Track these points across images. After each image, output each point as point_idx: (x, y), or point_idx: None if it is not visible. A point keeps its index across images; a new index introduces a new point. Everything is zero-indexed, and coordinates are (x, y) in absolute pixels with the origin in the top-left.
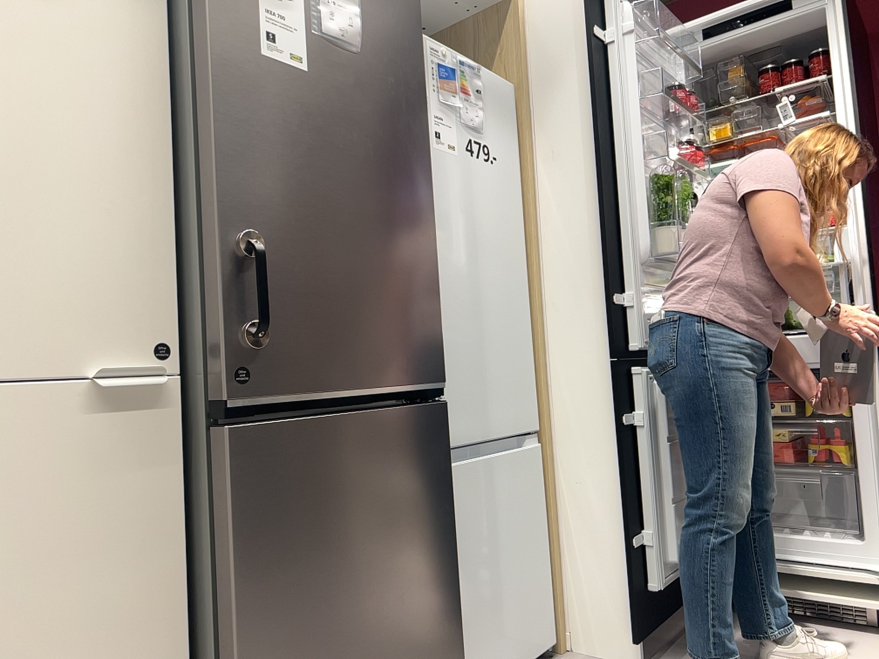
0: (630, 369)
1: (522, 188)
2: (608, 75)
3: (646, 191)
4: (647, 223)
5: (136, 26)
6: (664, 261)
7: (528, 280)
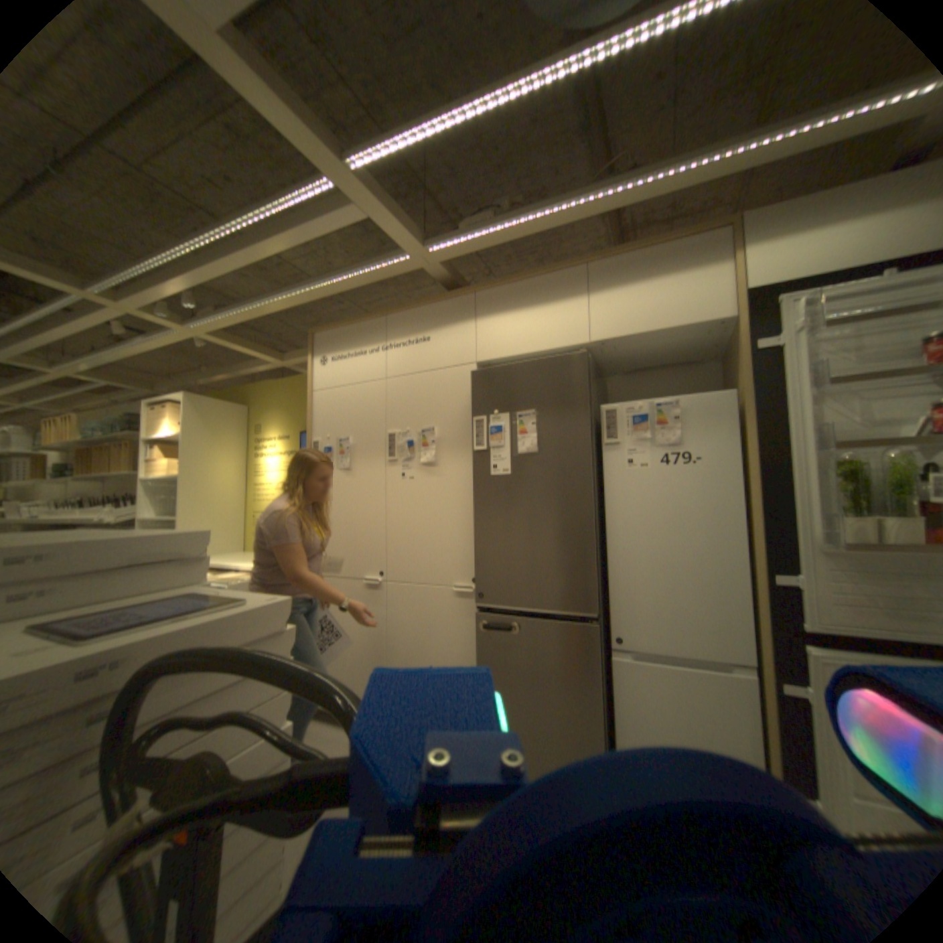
0: (802, 646)
1: (748, 469)
2: (780, 375)
3: (843, 475)
4: (846, 507)
5: (468, 471)
6: (865, 548)
7: (753, 543)
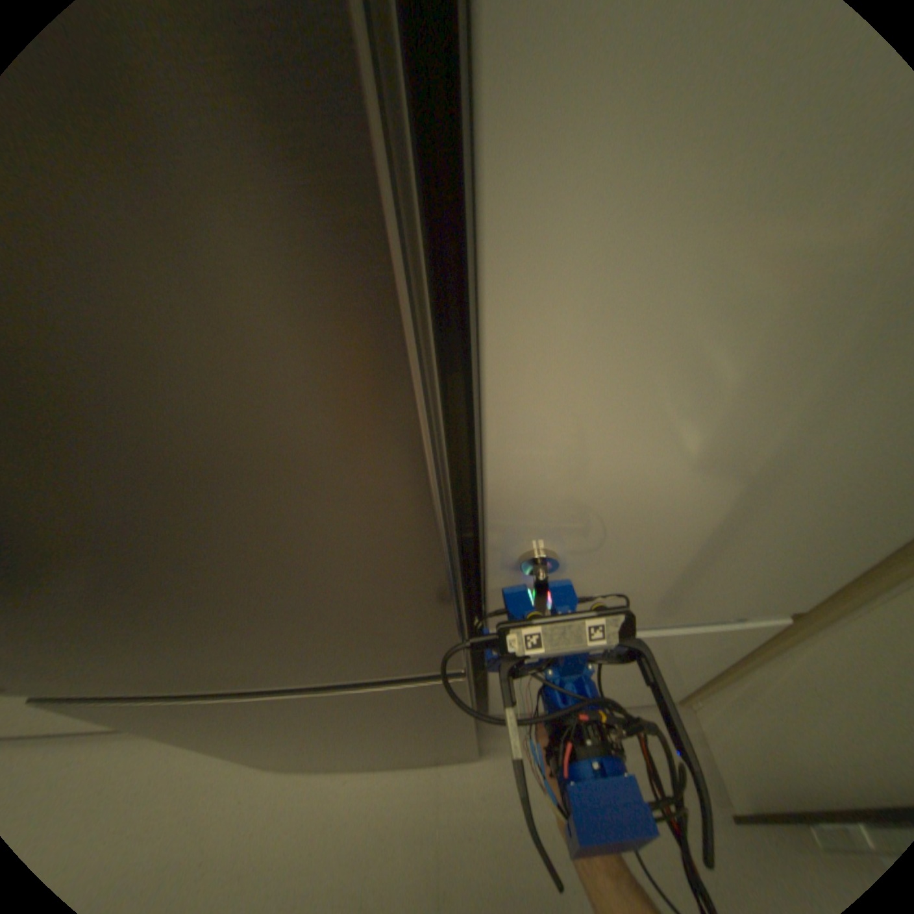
0: None
1: None
2: None
3: None
4: None
5: None
6: None
7: None
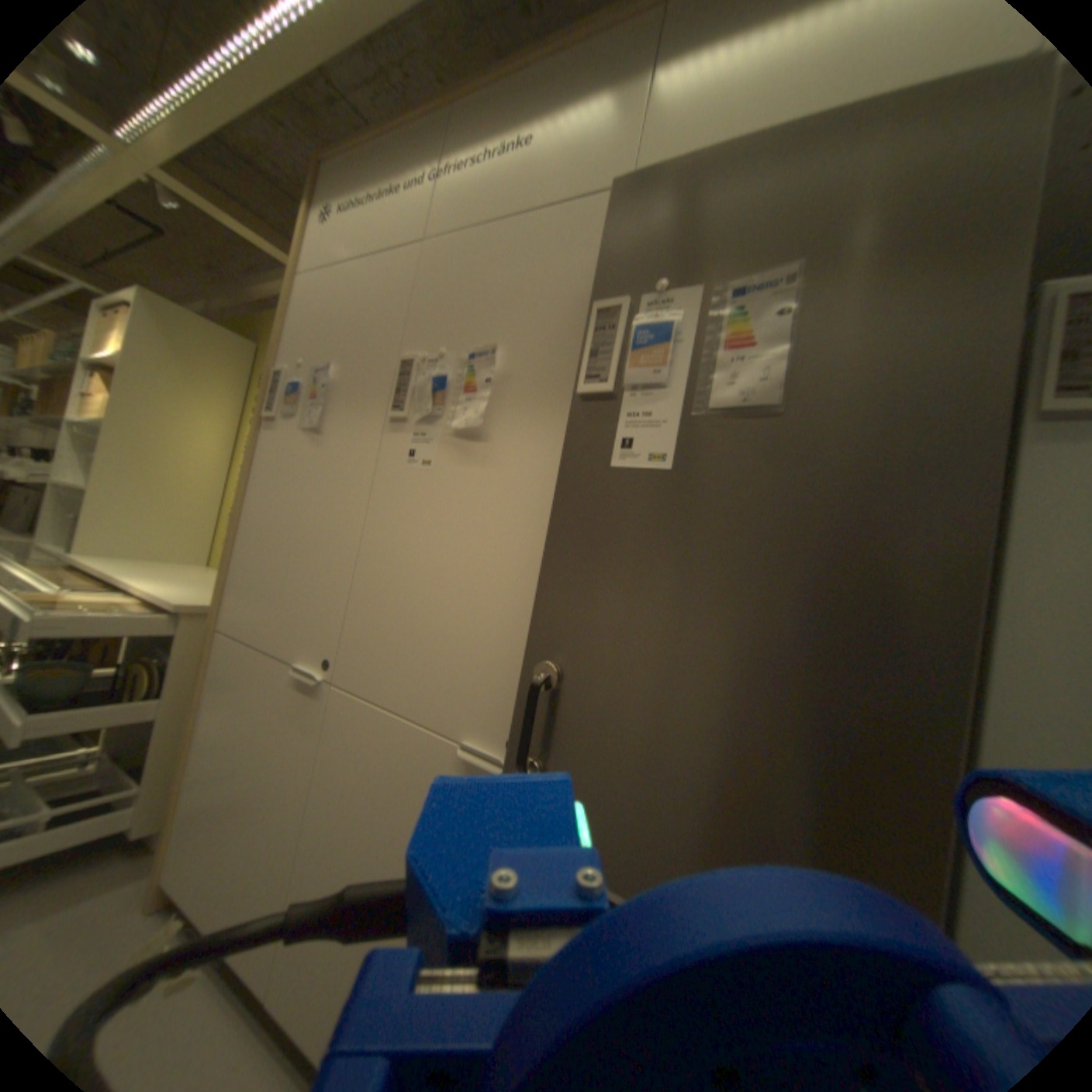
0: None
1: None
2: None
3: None
4: None
5: (558, 462)
6: None
7: None
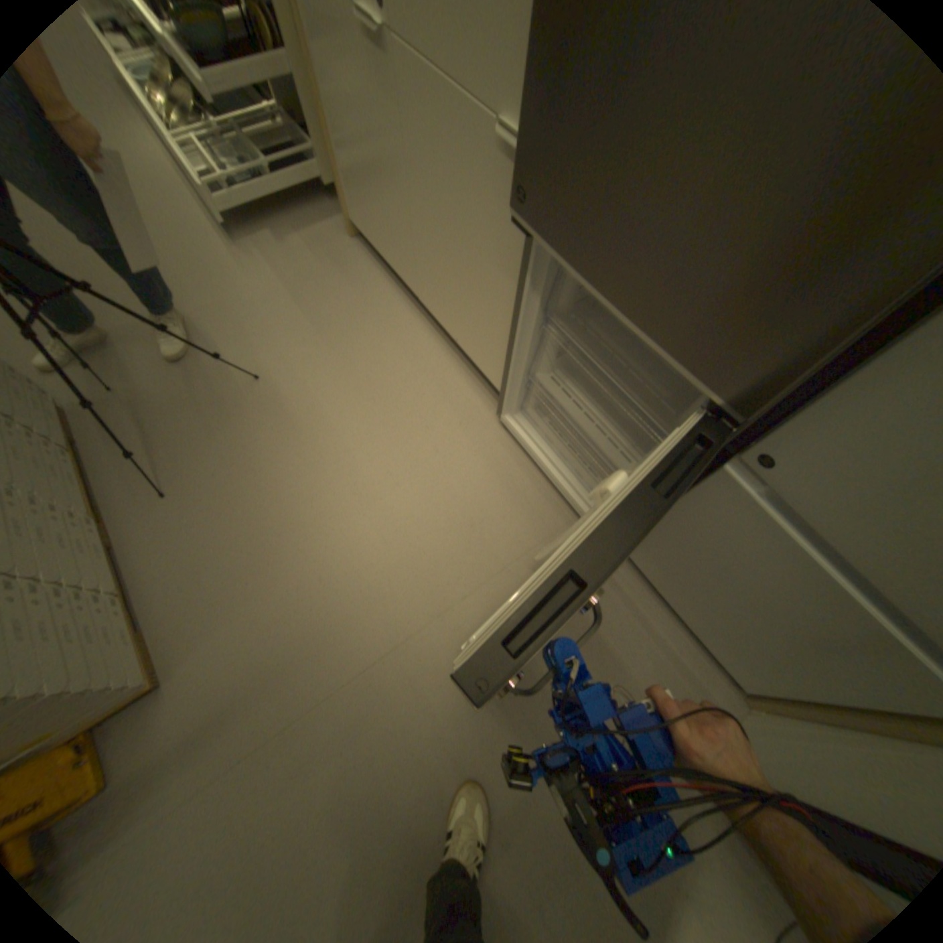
0: None
1: None
2: None
3: None
4: None
5: None
6: None
7: None
